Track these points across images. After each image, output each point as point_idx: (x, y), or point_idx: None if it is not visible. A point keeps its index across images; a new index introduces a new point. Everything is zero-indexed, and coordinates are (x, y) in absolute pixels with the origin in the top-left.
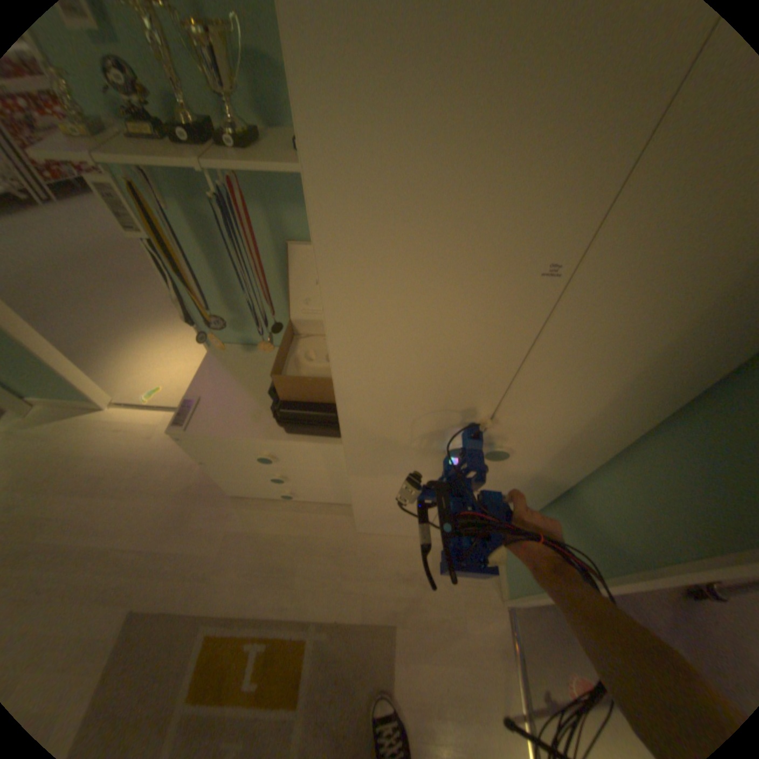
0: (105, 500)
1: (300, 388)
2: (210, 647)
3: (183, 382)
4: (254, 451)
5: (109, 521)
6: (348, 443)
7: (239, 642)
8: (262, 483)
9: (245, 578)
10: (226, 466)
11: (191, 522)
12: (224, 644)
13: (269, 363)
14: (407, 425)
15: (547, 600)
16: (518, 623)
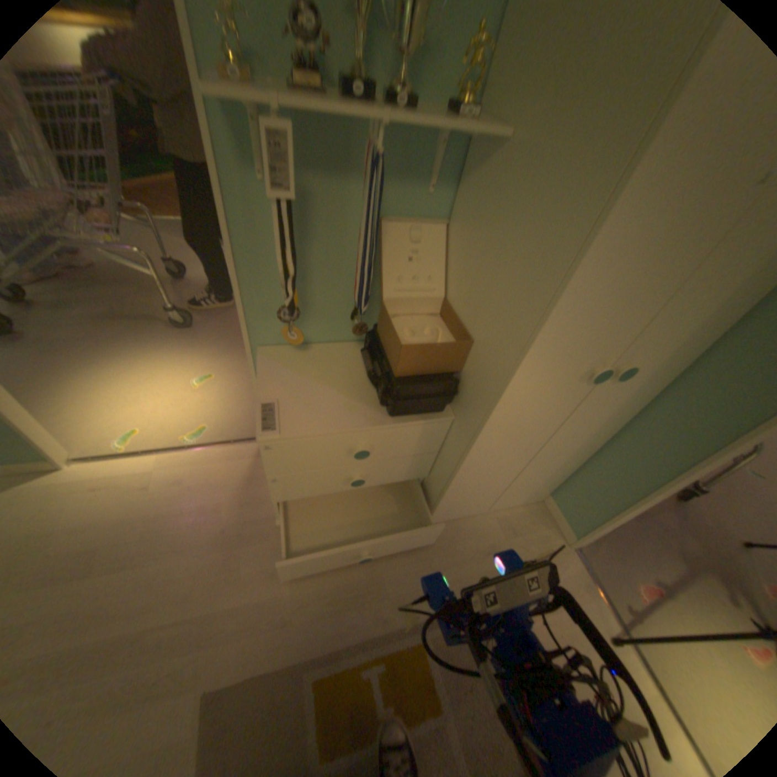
0: (109, 574)
1: (424, 357)
2: (323, 690)
3: (165, 417)
4: (350, 445)
5: (127, 597)
6: (511, 386)
7: (354, 671)
8: (331, 492)
9: (332, 604)
10: (303, 476)
11: (242, 565)
12: (339, 680)
13: (332, 357)
14: (576, 352)
15: (629, 514)
16: (584, 560)
